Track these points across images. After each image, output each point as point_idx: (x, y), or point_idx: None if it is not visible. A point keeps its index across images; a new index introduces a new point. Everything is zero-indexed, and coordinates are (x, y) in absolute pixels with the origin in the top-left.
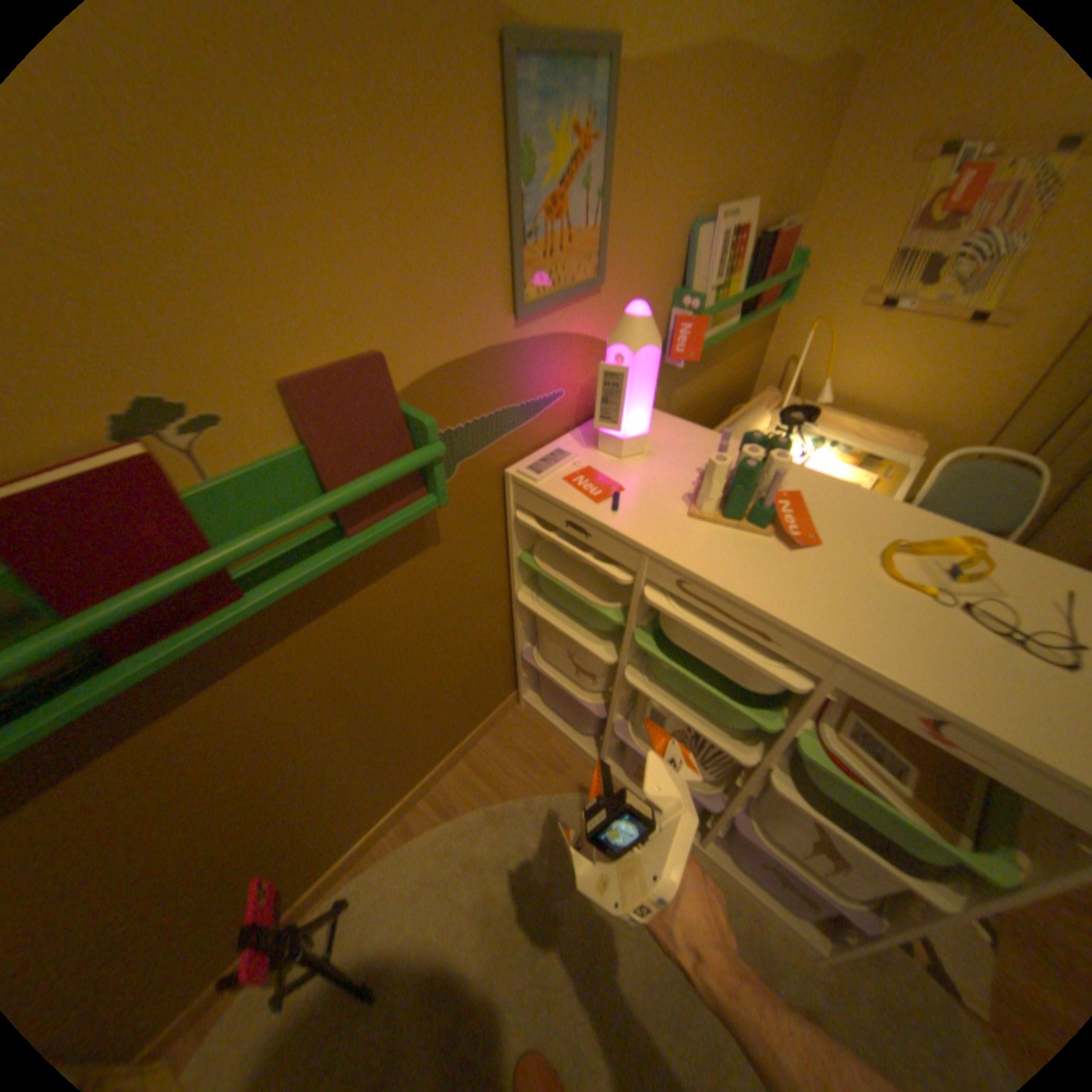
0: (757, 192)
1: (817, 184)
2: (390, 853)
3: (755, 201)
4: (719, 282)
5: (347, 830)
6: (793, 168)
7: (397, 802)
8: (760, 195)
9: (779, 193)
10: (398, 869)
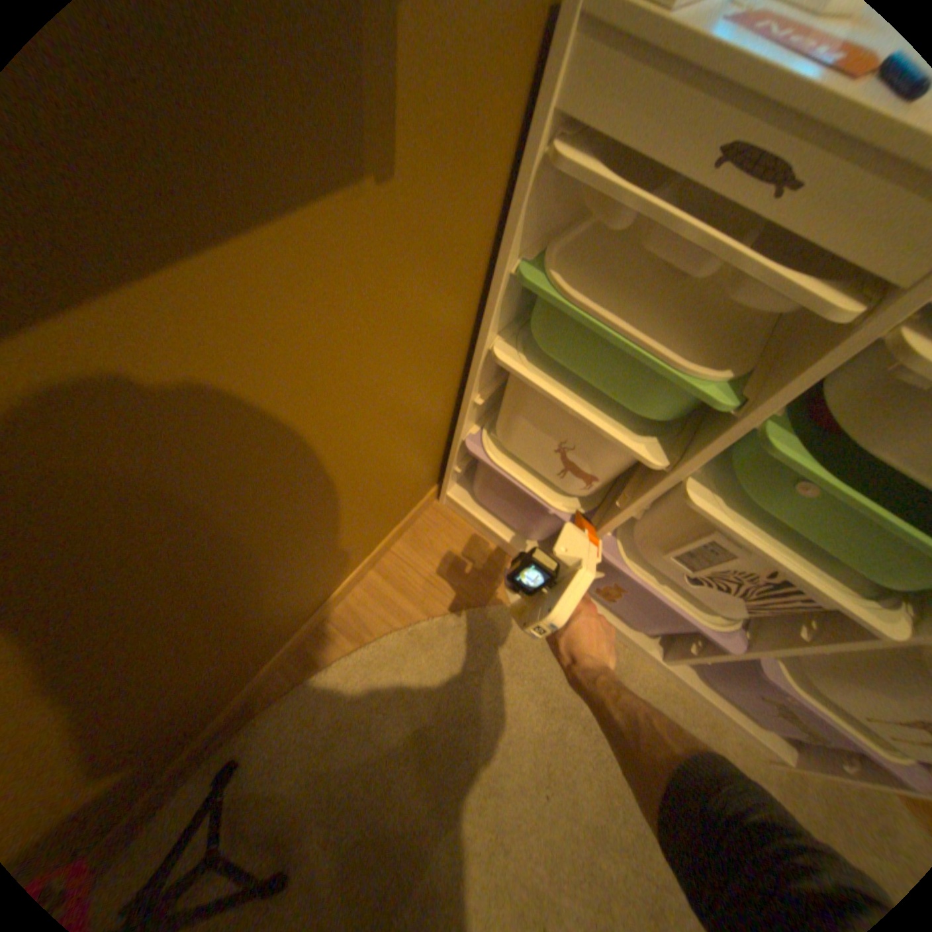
0: None
1: None
2: (288, 693)
3: None
4: None
5: (224, 690)
6: None
7: (293, 634)
8: None
9: None
10: (302, 713)
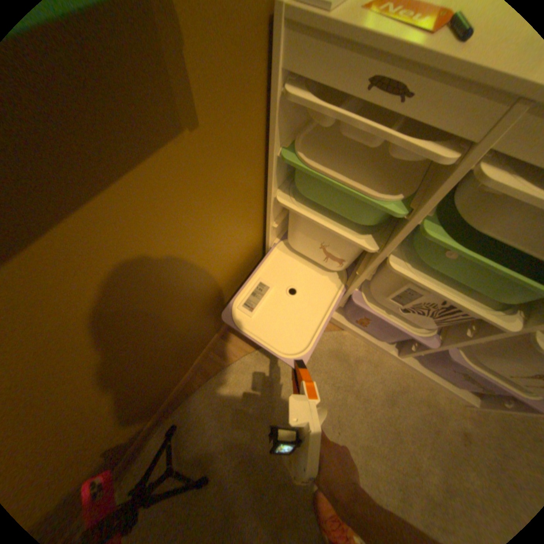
0: None
1: None
2: (196, 390)
3: None
4: None
5: (163, 391)
6: None
7: (194, 360)
8: None
9: None
10: (204, 399)
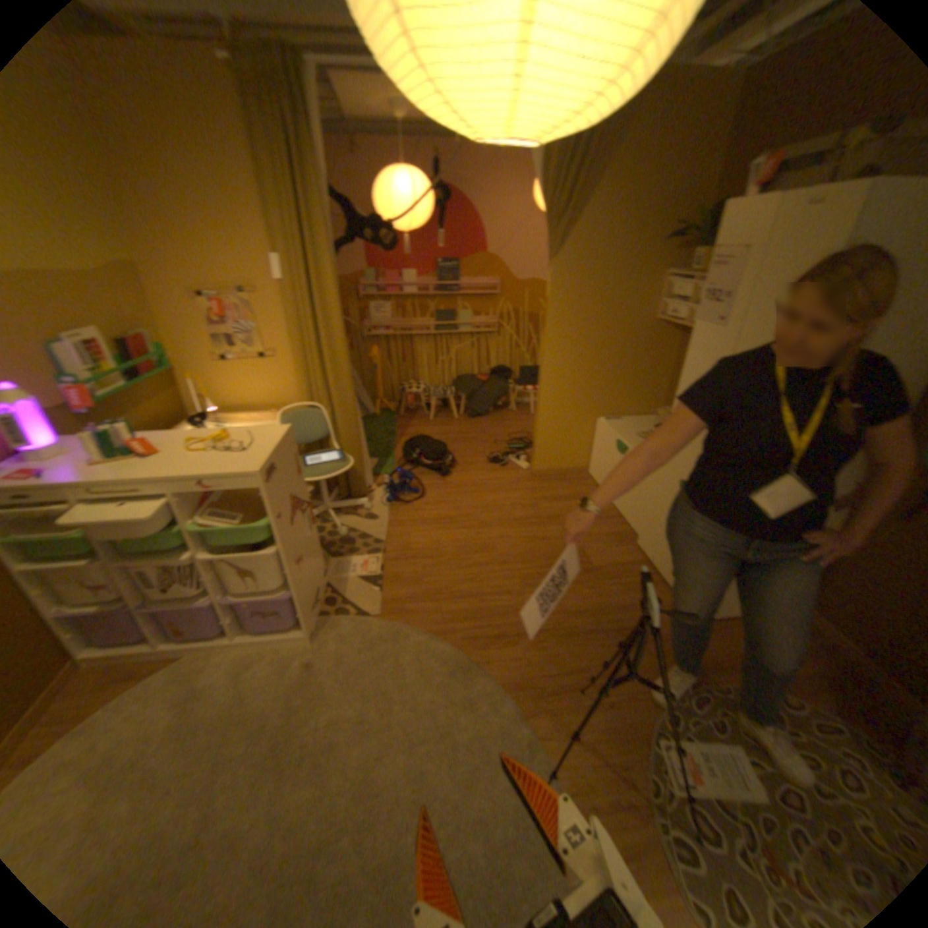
0: (90, 325)
1: (145, 314)
2: None
3: (88, 329)
4: (85, 368)
5: None
6: (114, 311)
7: None
8: (94, 326)
9: (112, 322)
10: None
